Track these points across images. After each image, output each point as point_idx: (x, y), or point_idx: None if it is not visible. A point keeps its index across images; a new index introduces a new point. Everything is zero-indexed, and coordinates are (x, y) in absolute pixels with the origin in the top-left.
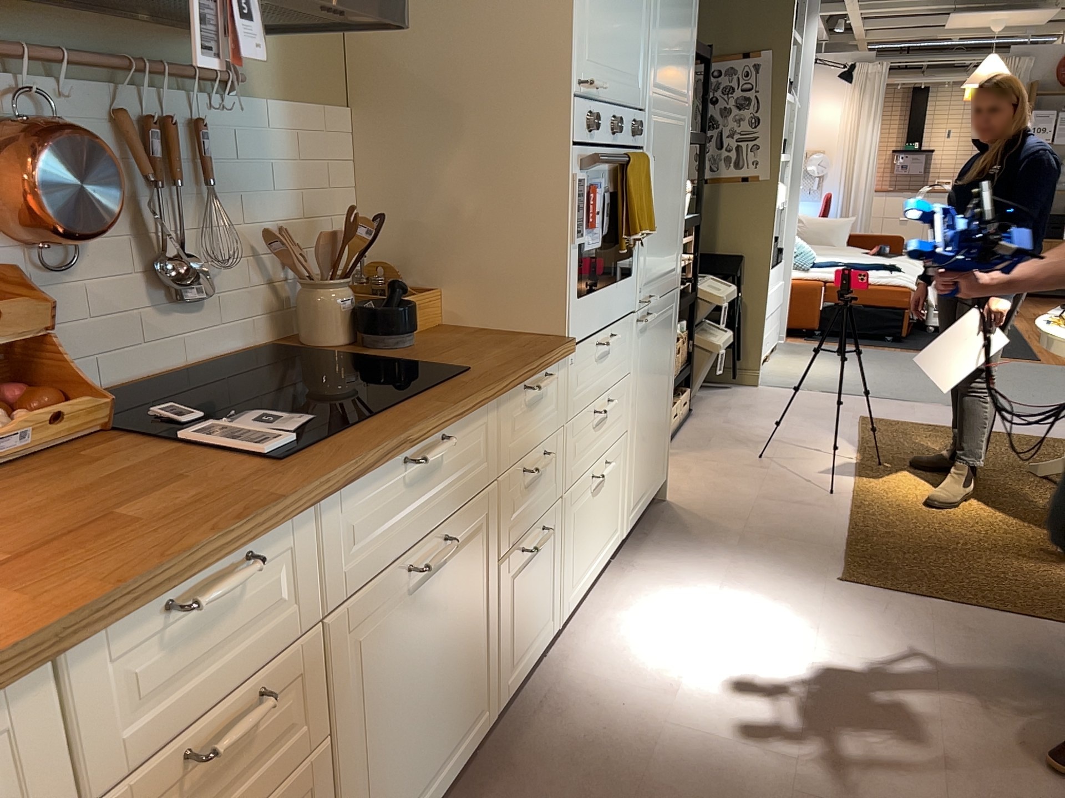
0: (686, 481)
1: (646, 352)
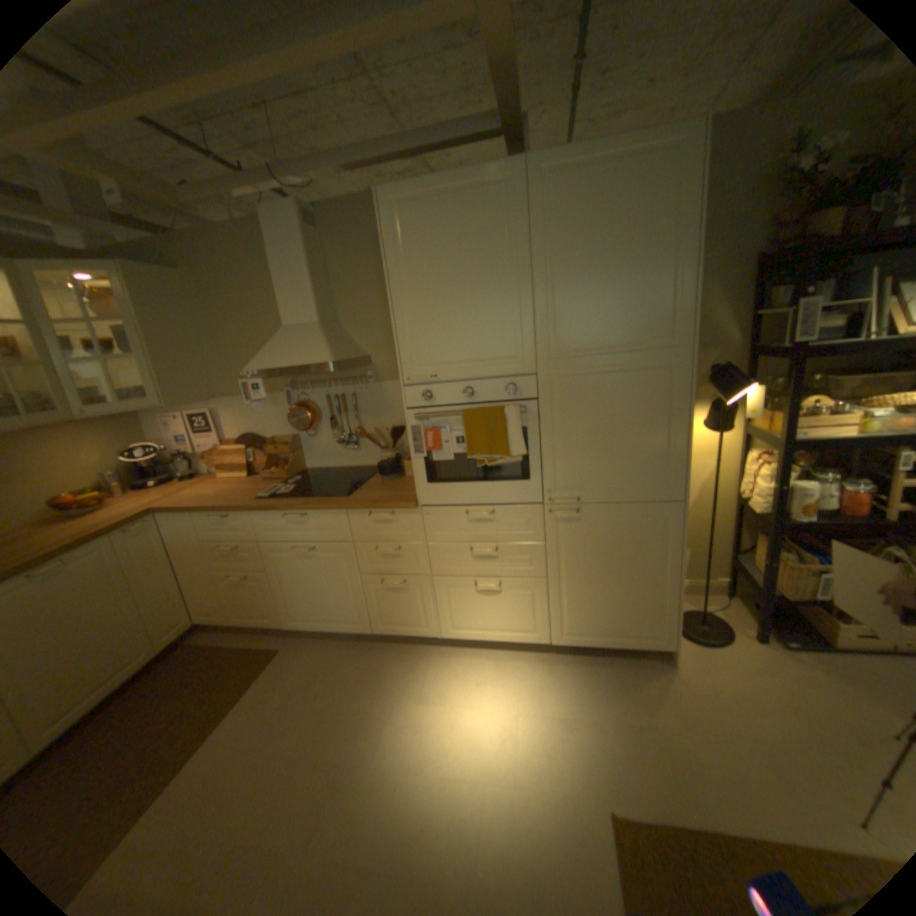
0: (735, 678)
1: (581, 537)
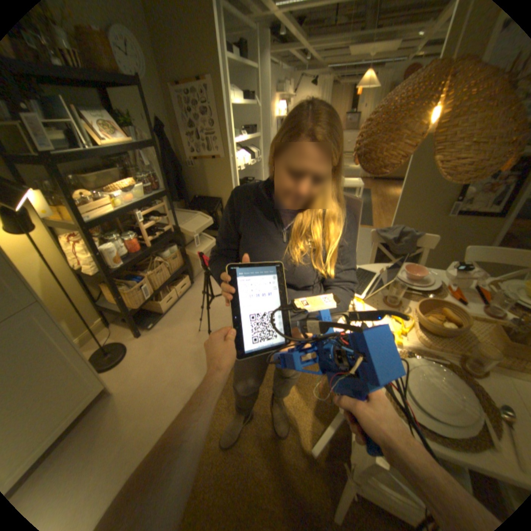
0: (140, 367)
1: None
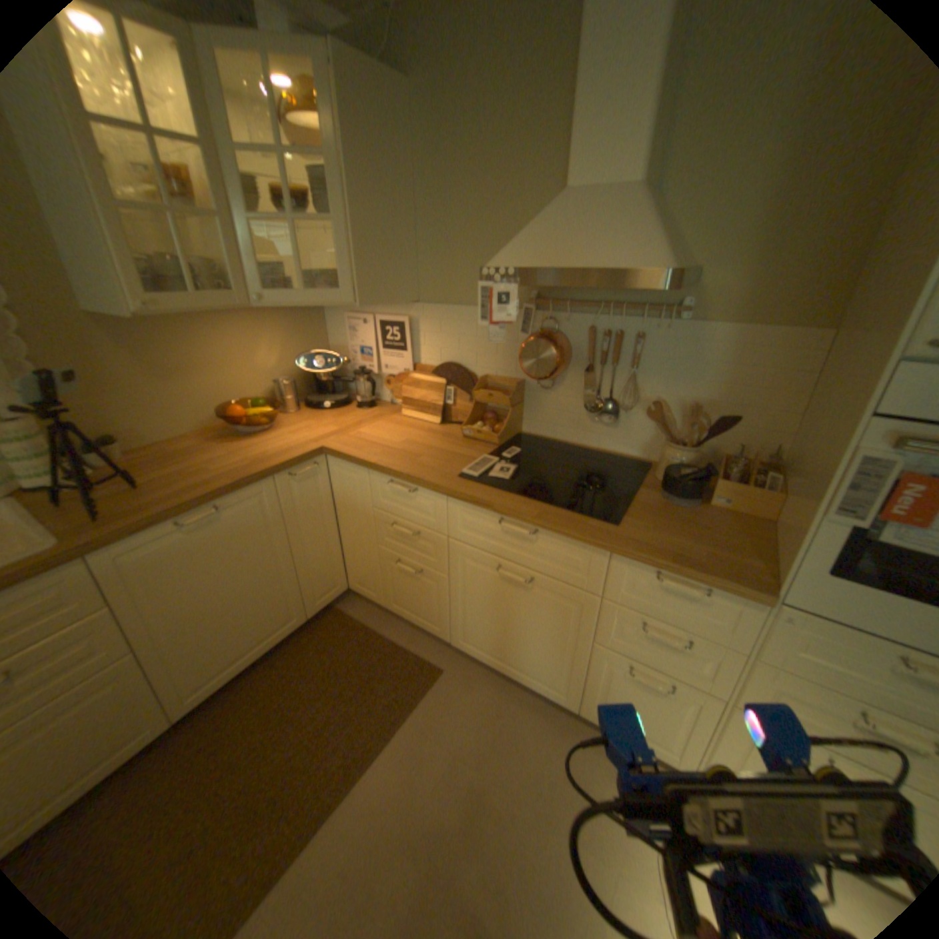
0: None
1: None
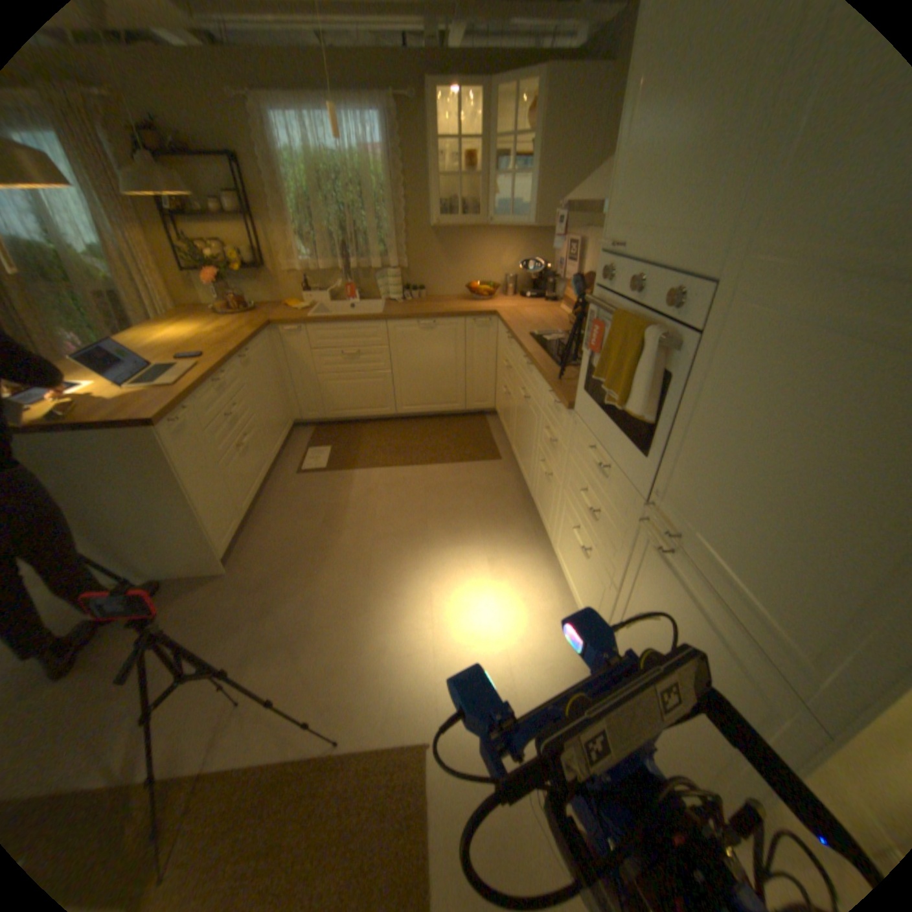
0: None
1: (660, 594)
